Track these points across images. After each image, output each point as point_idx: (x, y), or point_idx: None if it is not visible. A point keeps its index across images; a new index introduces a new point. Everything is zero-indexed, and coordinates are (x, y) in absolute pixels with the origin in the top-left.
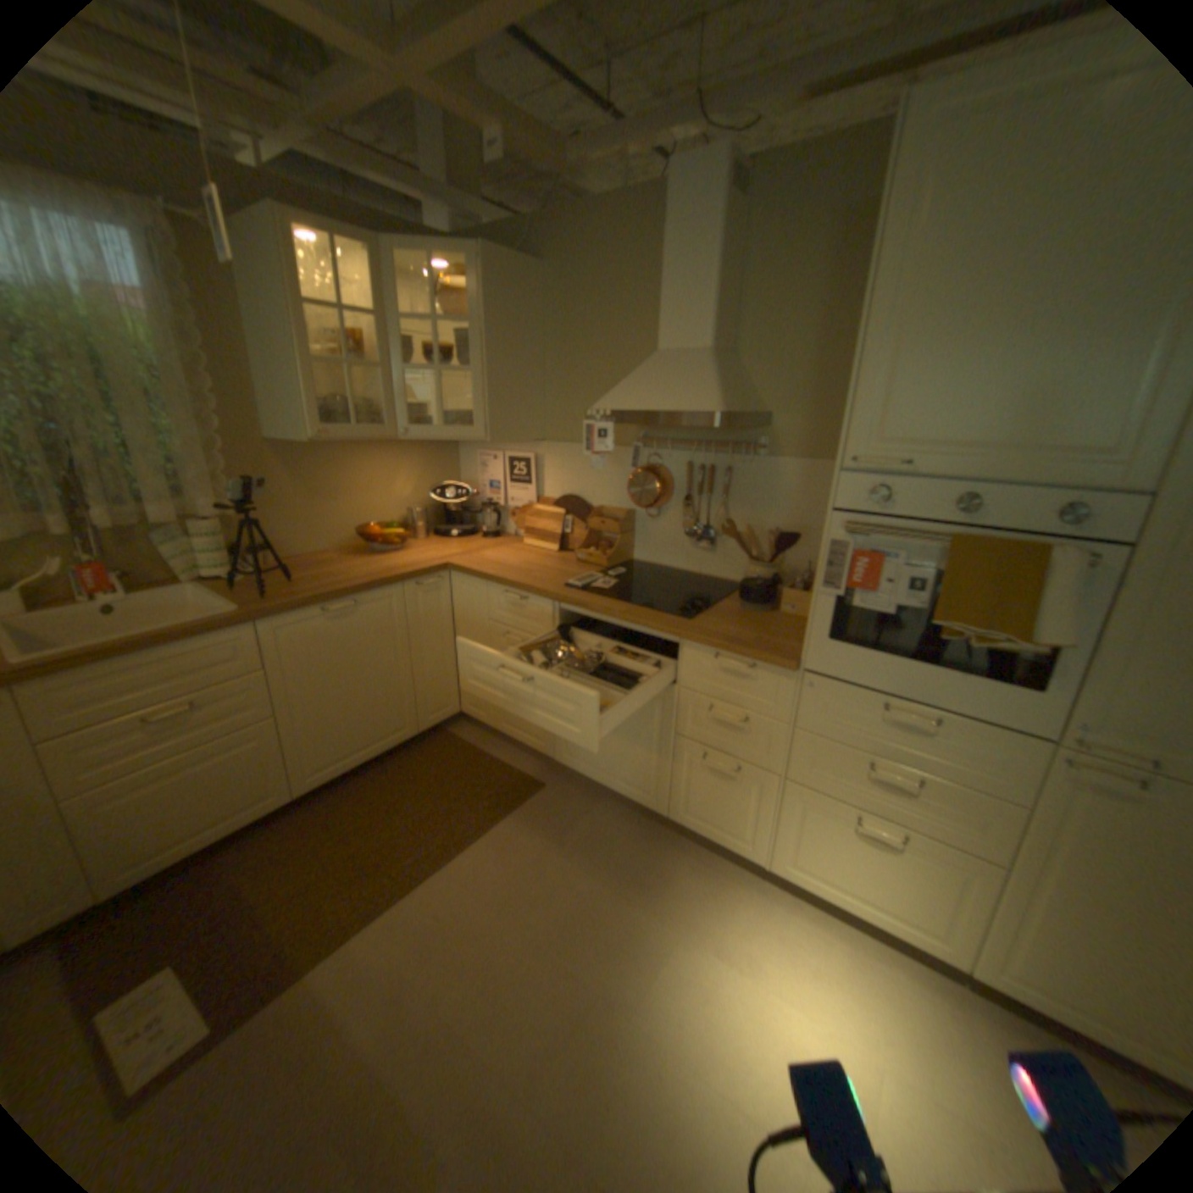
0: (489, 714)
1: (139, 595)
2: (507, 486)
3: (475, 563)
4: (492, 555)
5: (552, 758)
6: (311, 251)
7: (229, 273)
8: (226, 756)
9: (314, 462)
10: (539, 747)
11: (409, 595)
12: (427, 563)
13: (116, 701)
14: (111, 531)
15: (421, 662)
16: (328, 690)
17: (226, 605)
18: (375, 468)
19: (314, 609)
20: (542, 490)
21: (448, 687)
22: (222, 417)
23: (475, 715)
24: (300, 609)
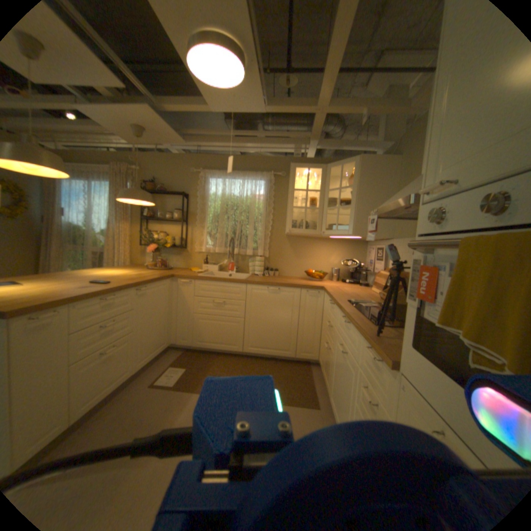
0: (322, 365)
1: (239, 273)
2: (375, 262)
3: (334, 289)
4: (347, 289)
5: (330, 399)
6: (316, 176)
7: (289, 187)
8: (229, 323)
9: (301, 245)
10: (328, 390)
11: (303, 295)
12: (317, 285)
13: (211, 292)
14: (242, 256)
15: (303, 326)
16: (263, 318)
17: (245, 278)
18: (324, 250)
19: (265, 286)
20: (389, 264)
21: (314, 345)
22: (276, 228)
23: (320, 364)
24: (260, 284)
